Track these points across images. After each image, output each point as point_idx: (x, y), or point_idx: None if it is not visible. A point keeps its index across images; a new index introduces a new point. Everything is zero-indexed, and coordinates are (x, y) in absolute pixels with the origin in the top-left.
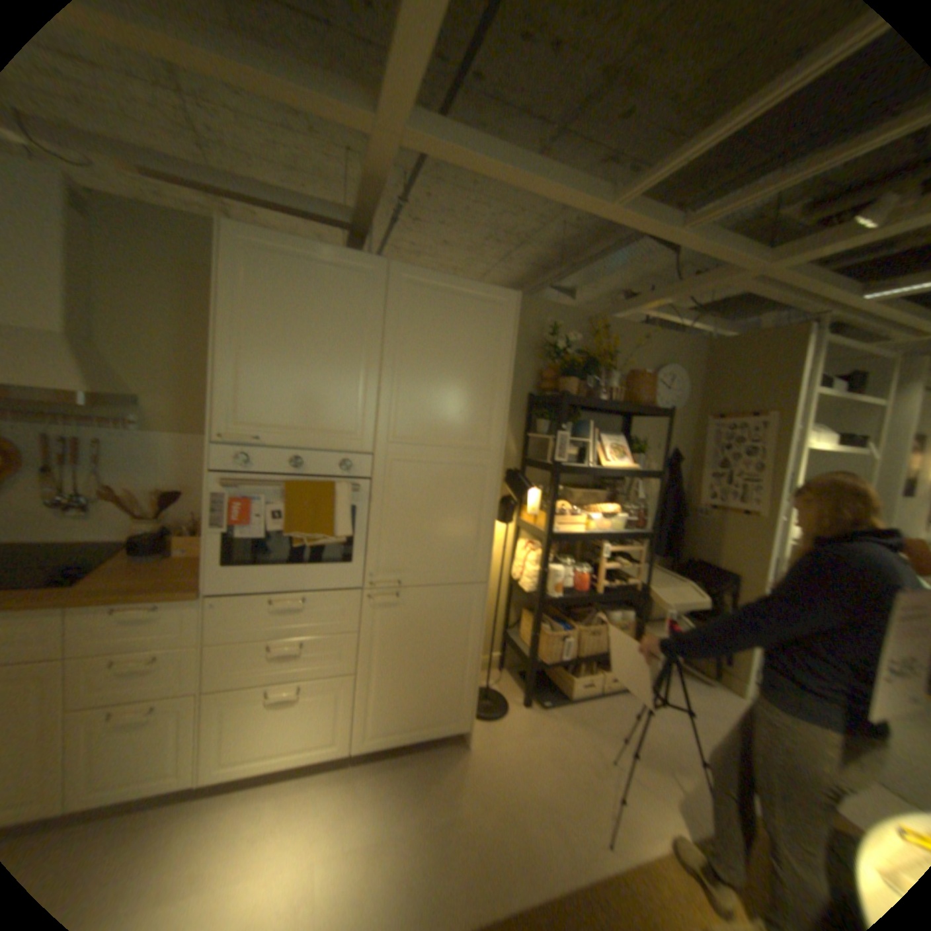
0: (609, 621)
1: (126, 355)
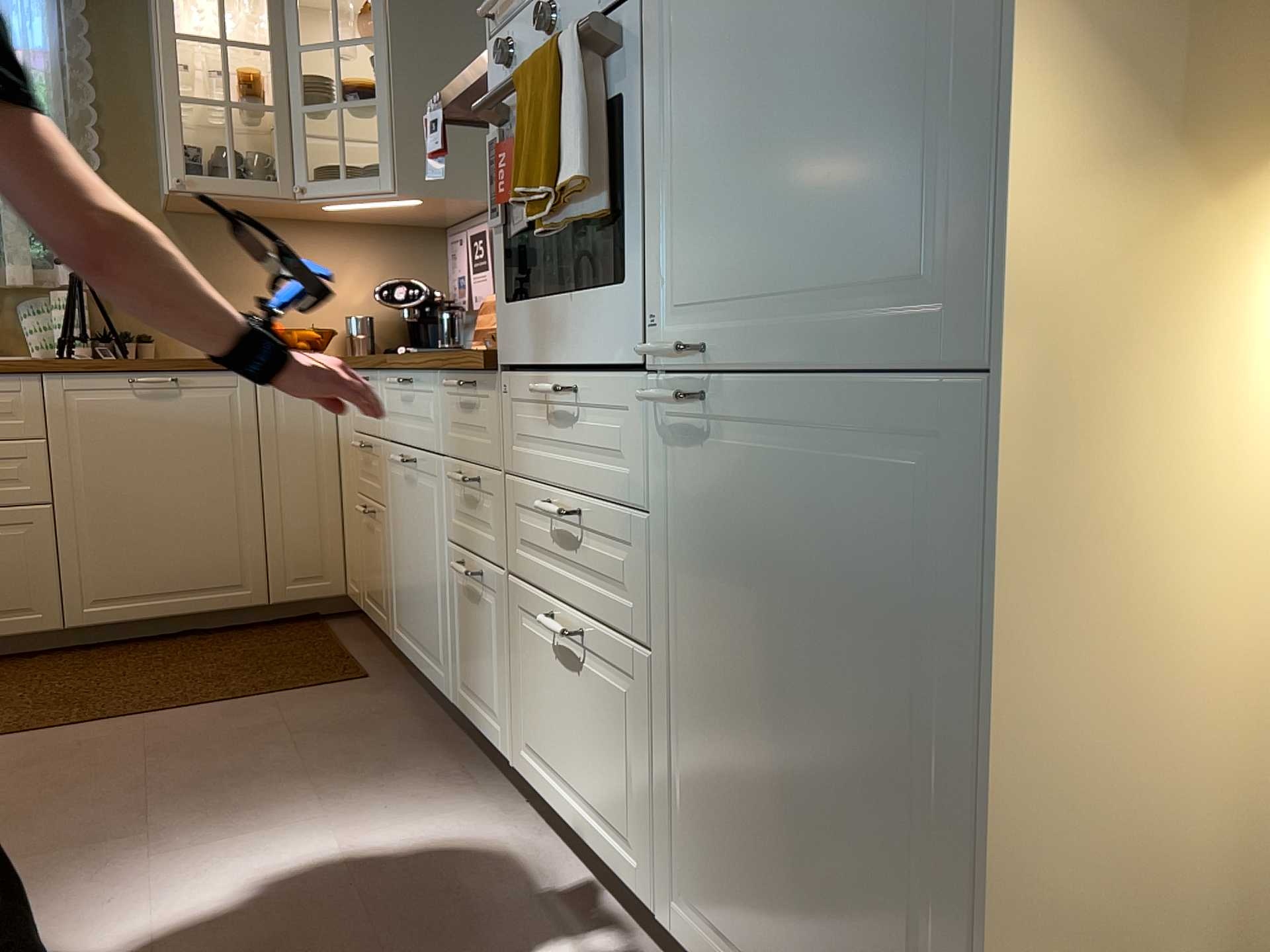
0: None
1: None
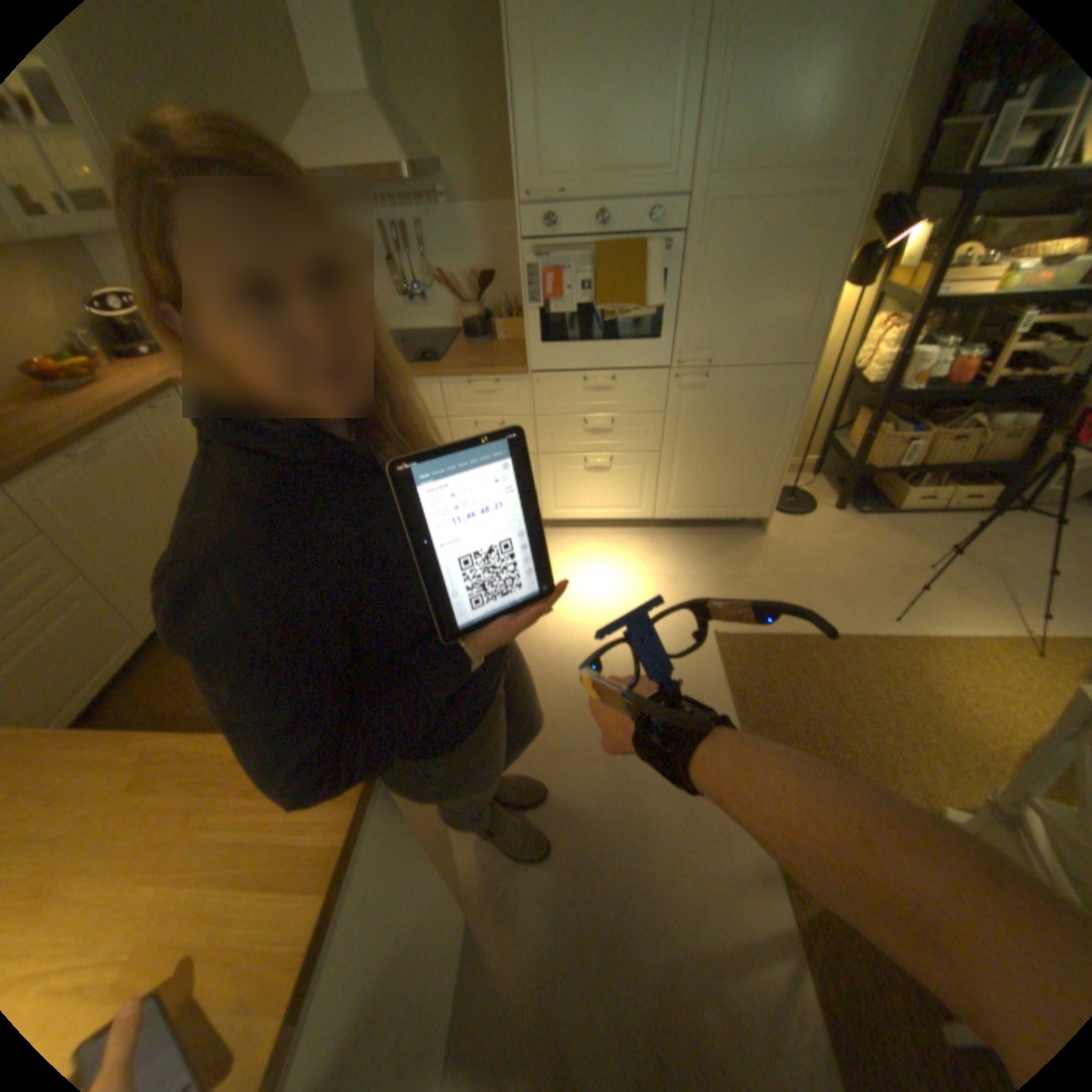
0: (989, 424)
1: (415, 102)
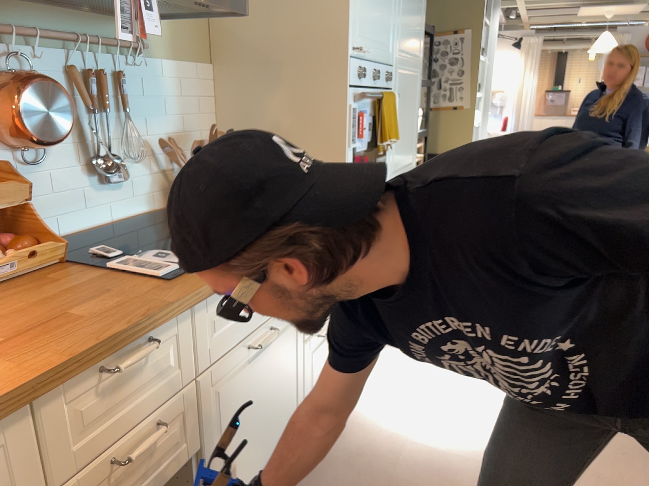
0: None
1: None
